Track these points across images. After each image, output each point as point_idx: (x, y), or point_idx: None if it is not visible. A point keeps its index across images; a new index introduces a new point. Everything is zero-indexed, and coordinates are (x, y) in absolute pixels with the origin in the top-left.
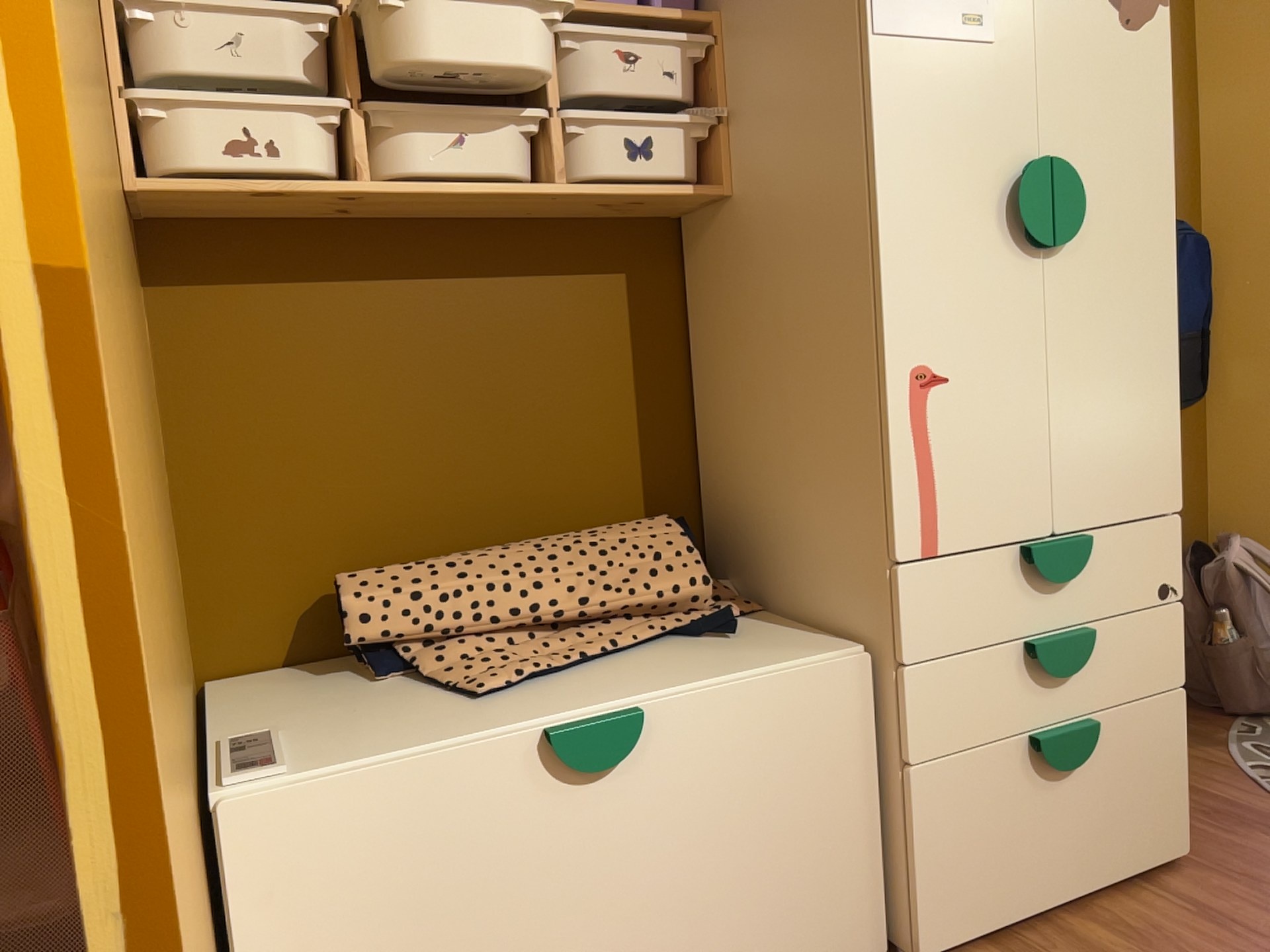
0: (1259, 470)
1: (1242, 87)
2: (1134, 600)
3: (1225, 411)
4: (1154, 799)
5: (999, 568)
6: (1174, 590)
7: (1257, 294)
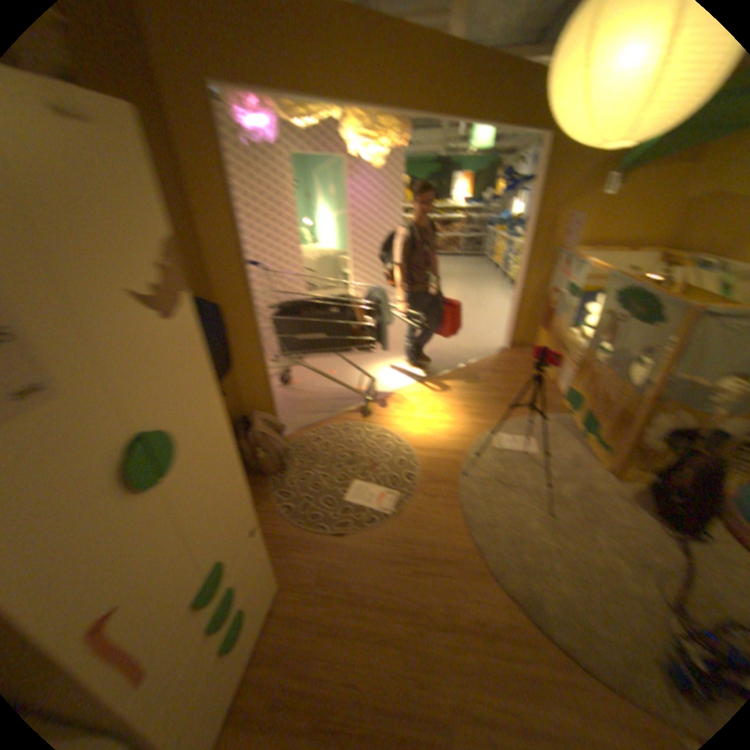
0: (258, 383)
1: (219, 230)
2: (243, 554)
3: (242, 366)
4: (264, 596)
5: (182, 629)
6: (255, 530)
7: (244, 320)
